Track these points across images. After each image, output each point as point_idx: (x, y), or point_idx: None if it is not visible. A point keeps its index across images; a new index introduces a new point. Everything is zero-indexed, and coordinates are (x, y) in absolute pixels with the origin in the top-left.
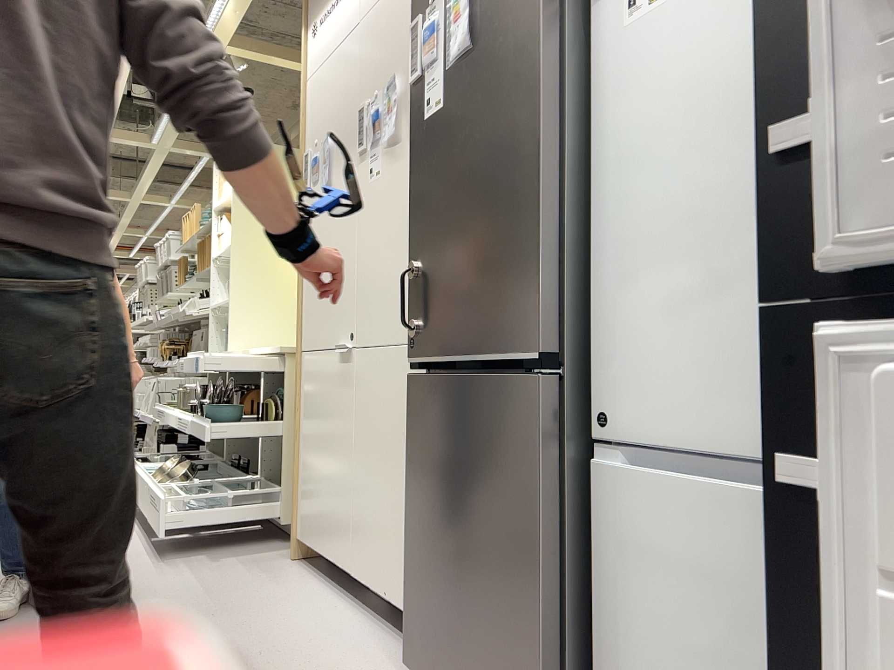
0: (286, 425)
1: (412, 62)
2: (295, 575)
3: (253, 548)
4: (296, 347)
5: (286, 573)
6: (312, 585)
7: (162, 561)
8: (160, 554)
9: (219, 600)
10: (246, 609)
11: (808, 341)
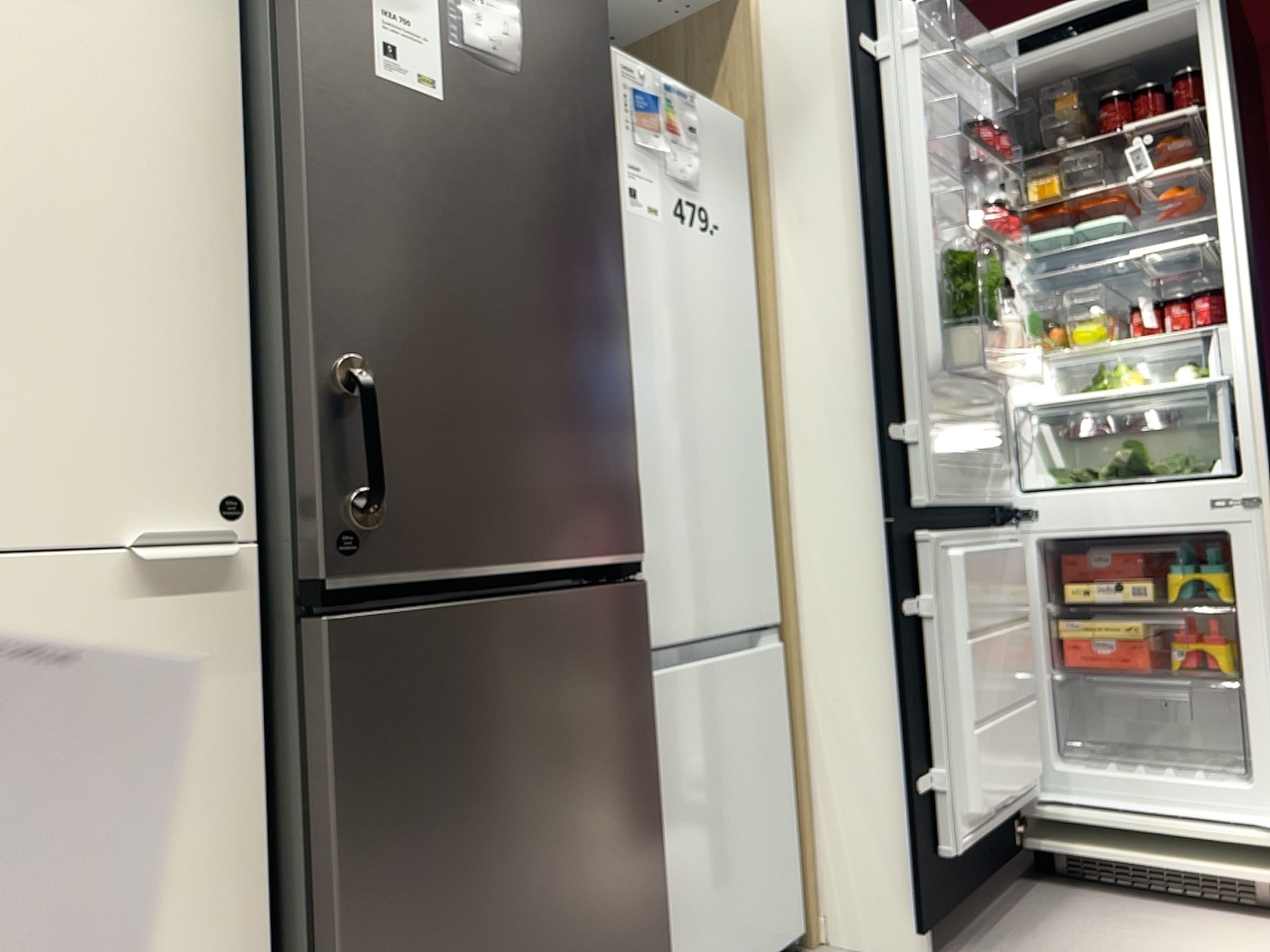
0: None
1: None
2: None
3: None
4: None
5: None
6: None
7: None
8: None
9: None
10: None
11: (902, 534)
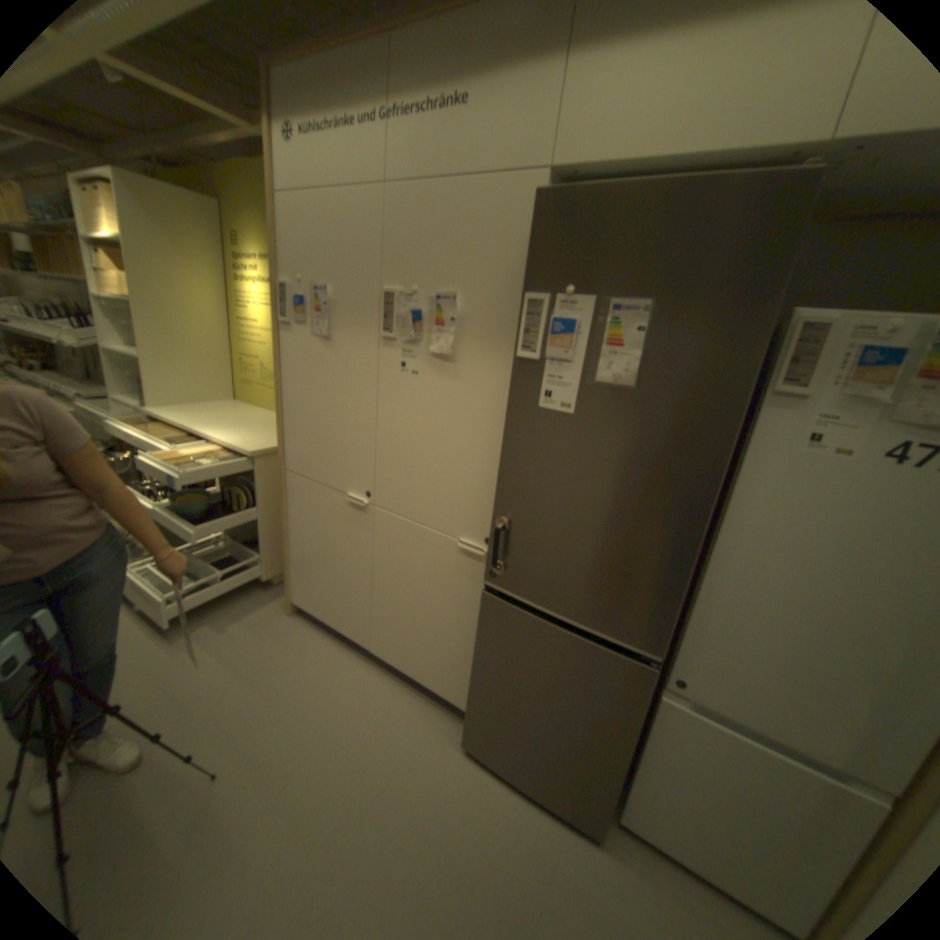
0: (261, 510)
1: (527, 336)
2: (304, 636)
3: (244, 604)
4: (262, 445)
5: (295, 635)
6: (327, 648)
7: (171, 643)
8: (161, 633)
9: (265, 691)
10: (296, 697)
11: None
